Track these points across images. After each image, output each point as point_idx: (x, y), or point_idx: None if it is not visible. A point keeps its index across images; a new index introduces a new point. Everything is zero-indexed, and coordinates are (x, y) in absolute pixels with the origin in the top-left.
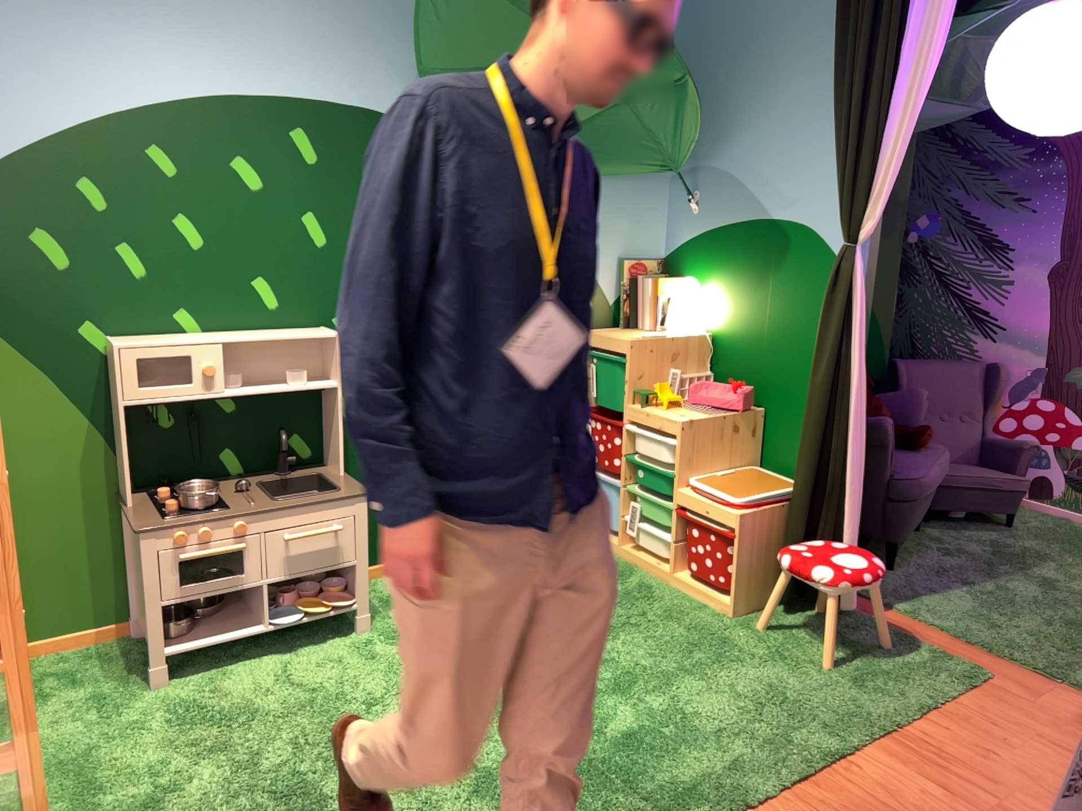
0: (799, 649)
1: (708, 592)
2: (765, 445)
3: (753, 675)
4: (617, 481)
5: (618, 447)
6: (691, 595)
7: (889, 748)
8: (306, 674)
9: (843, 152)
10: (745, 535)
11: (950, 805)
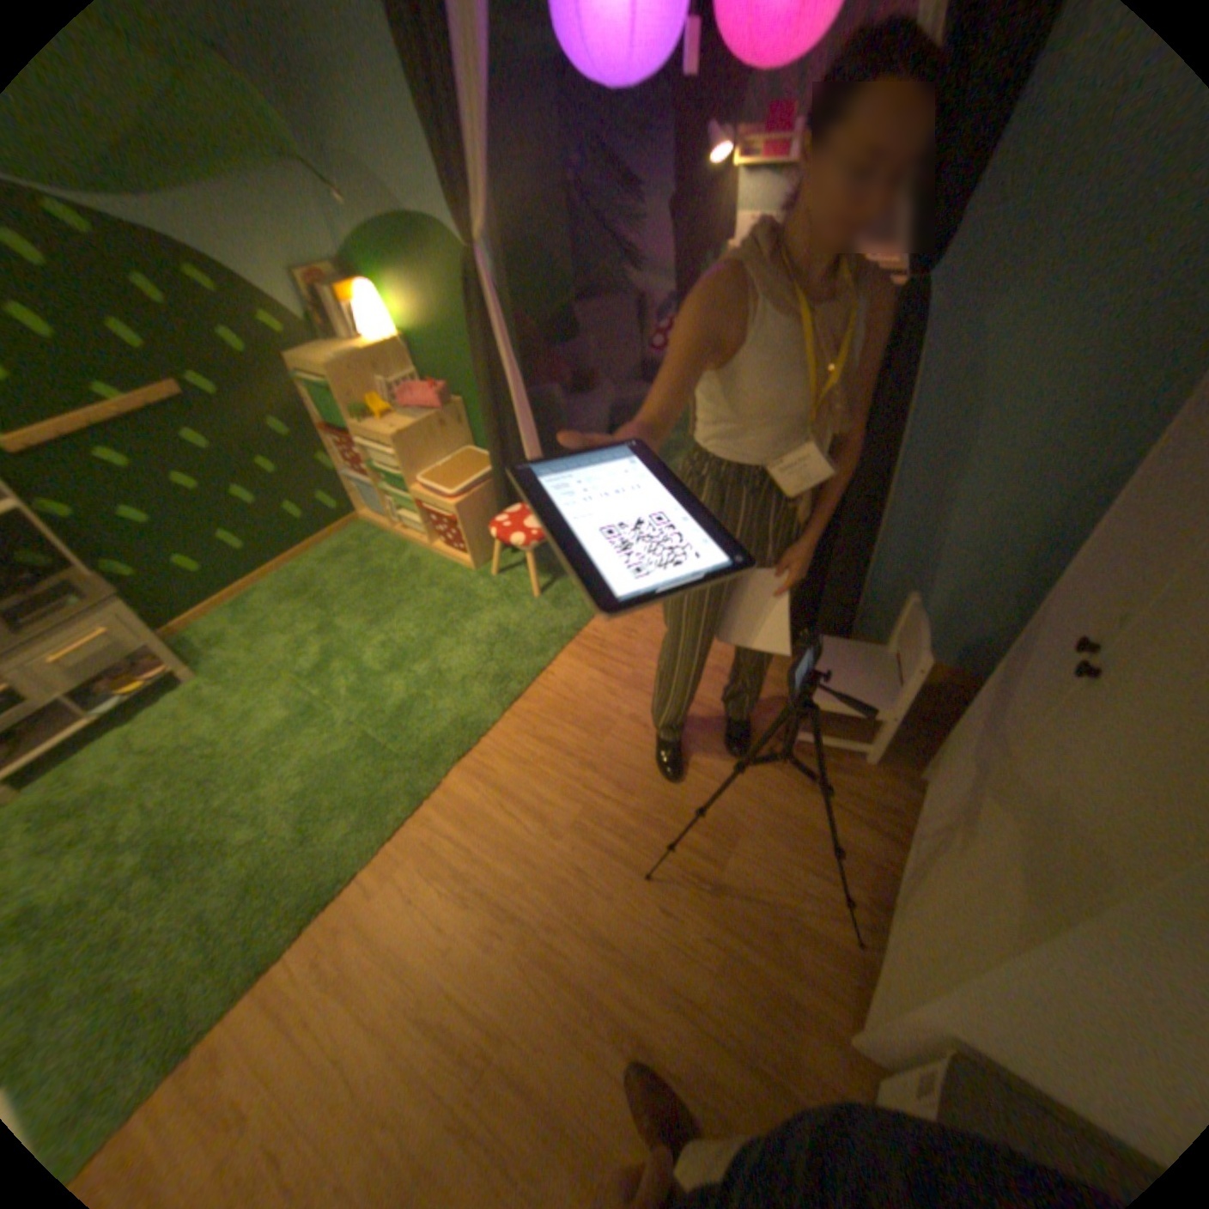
0: (518, 586)
1: (454, 556)
2: (470, 427)
3: (486, 620)
4: (368, 482)
5: (356, 457)
6: (445, 559)
7: (570, 652)
8: (143, 740)
9: (437, 129)
10: (463, 517)
11: (601, 686)
